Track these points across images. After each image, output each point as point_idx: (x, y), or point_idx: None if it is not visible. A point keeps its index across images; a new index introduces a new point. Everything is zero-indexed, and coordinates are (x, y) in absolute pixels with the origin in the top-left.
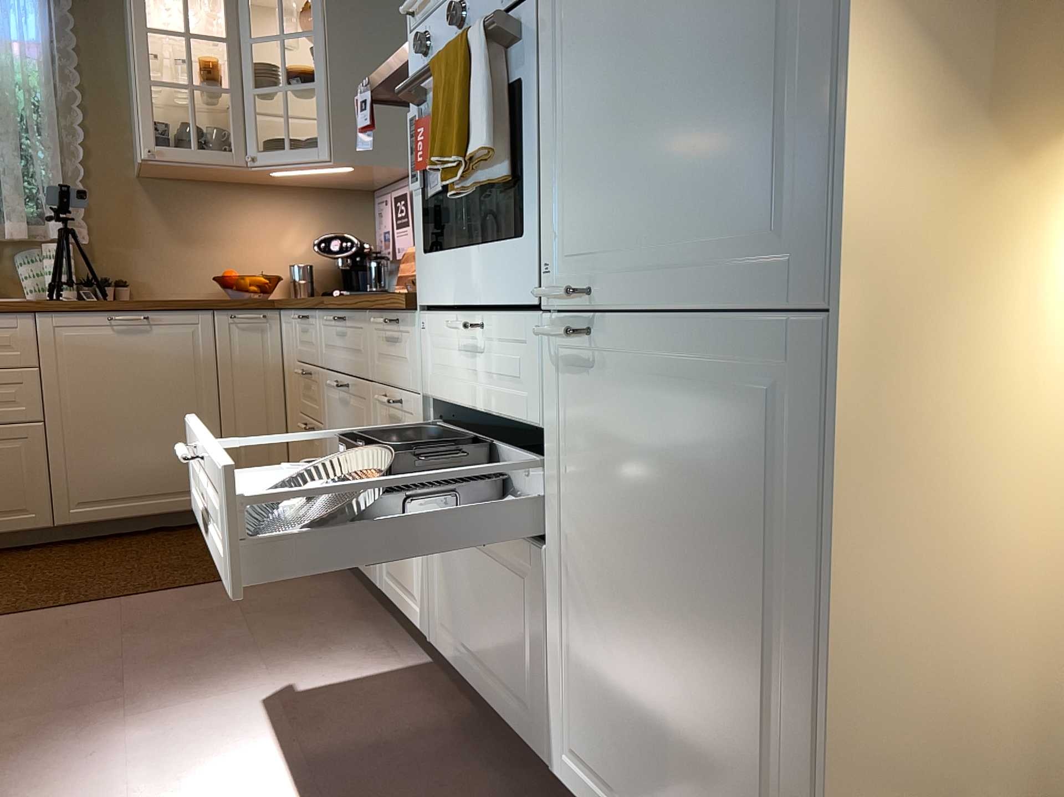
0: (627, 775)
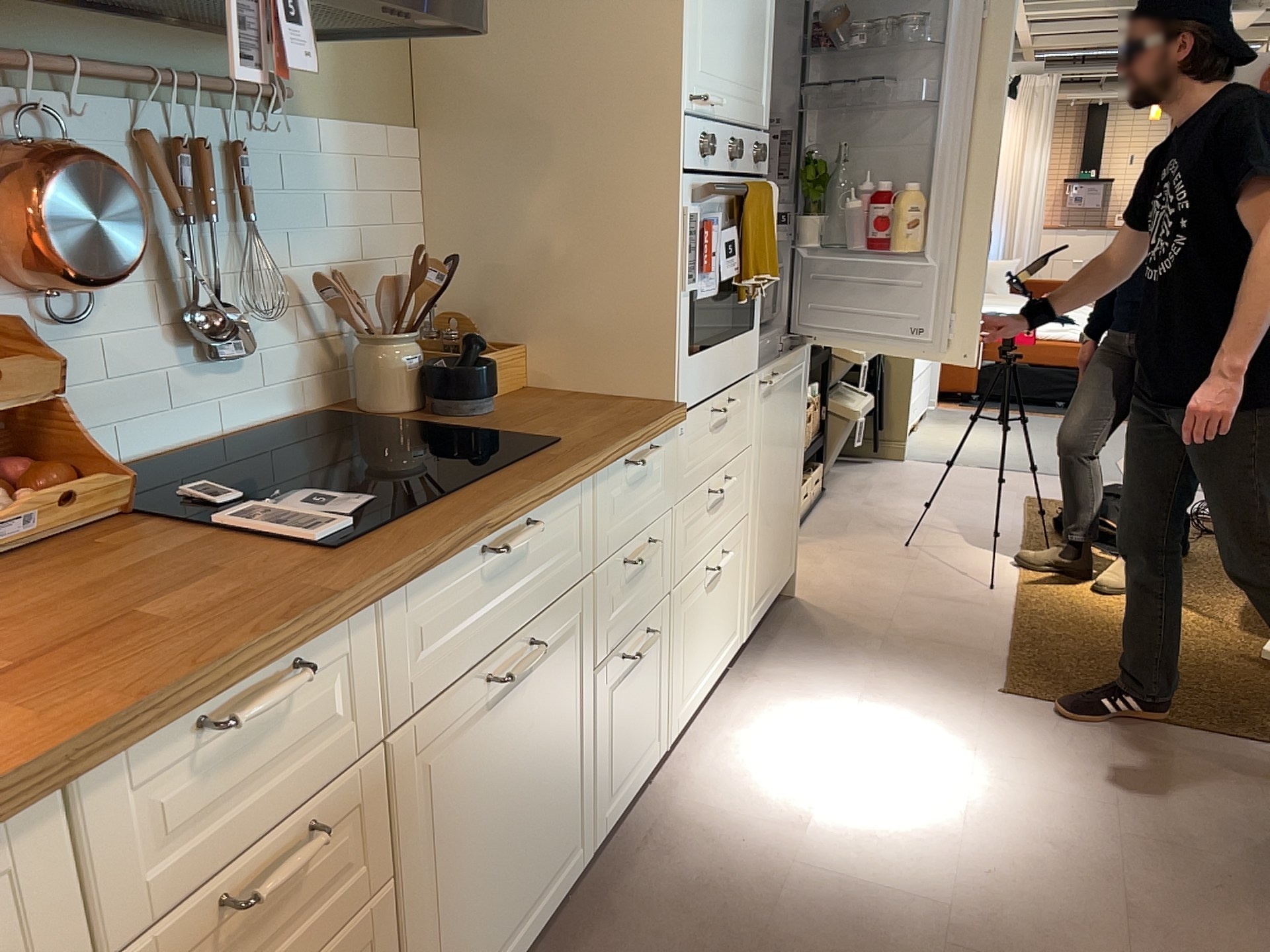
0: (767, 575)
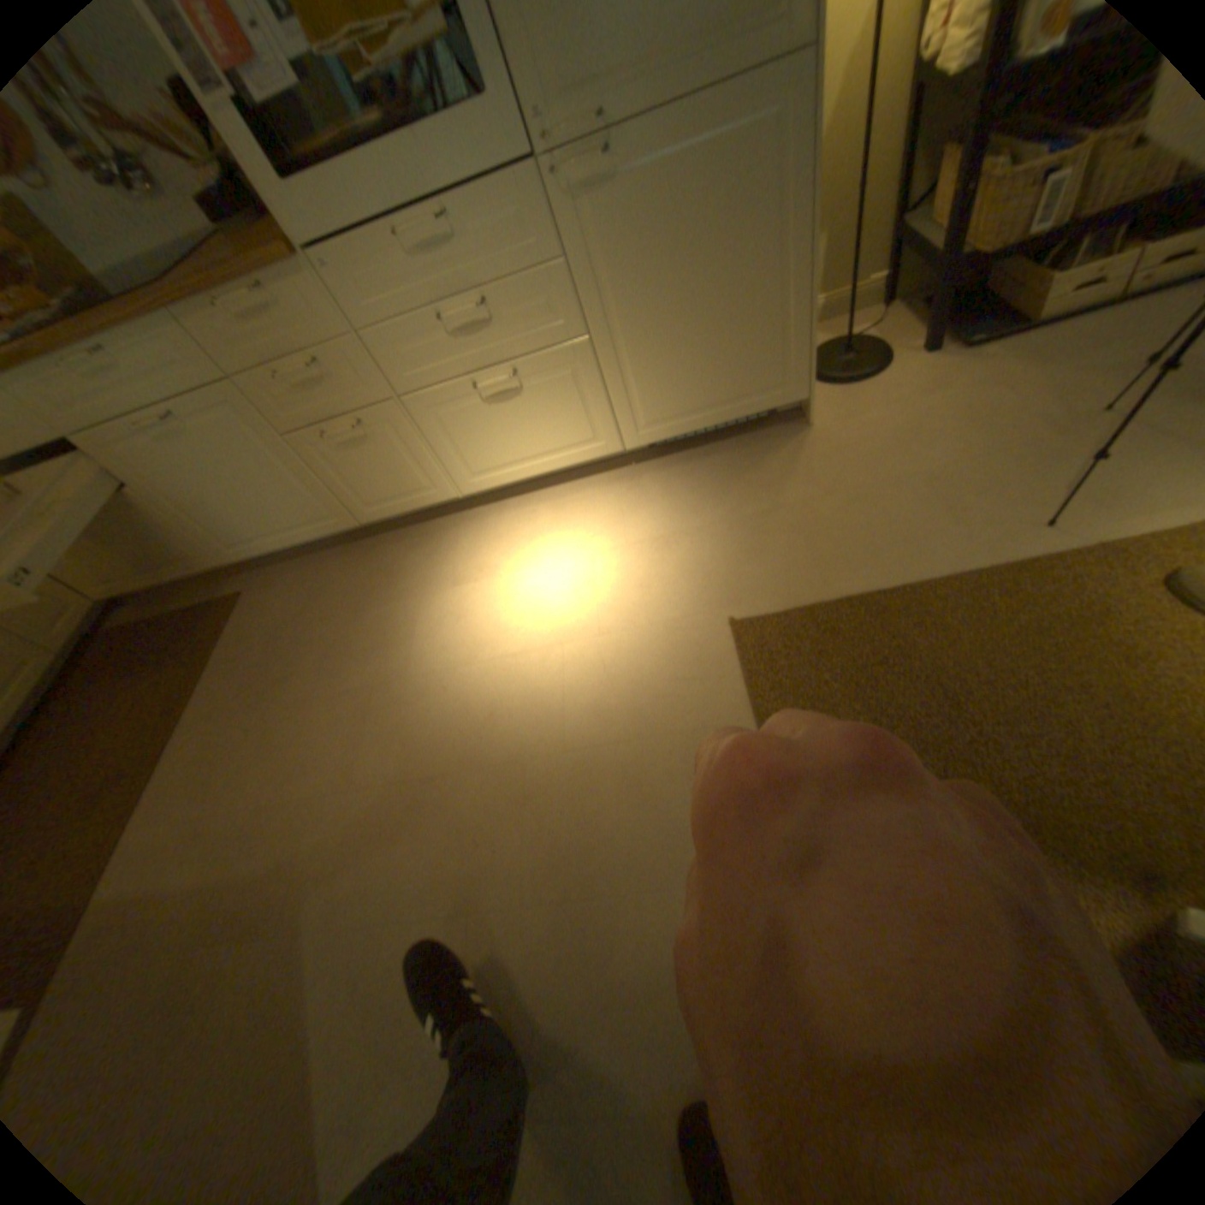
0: (684, 397)
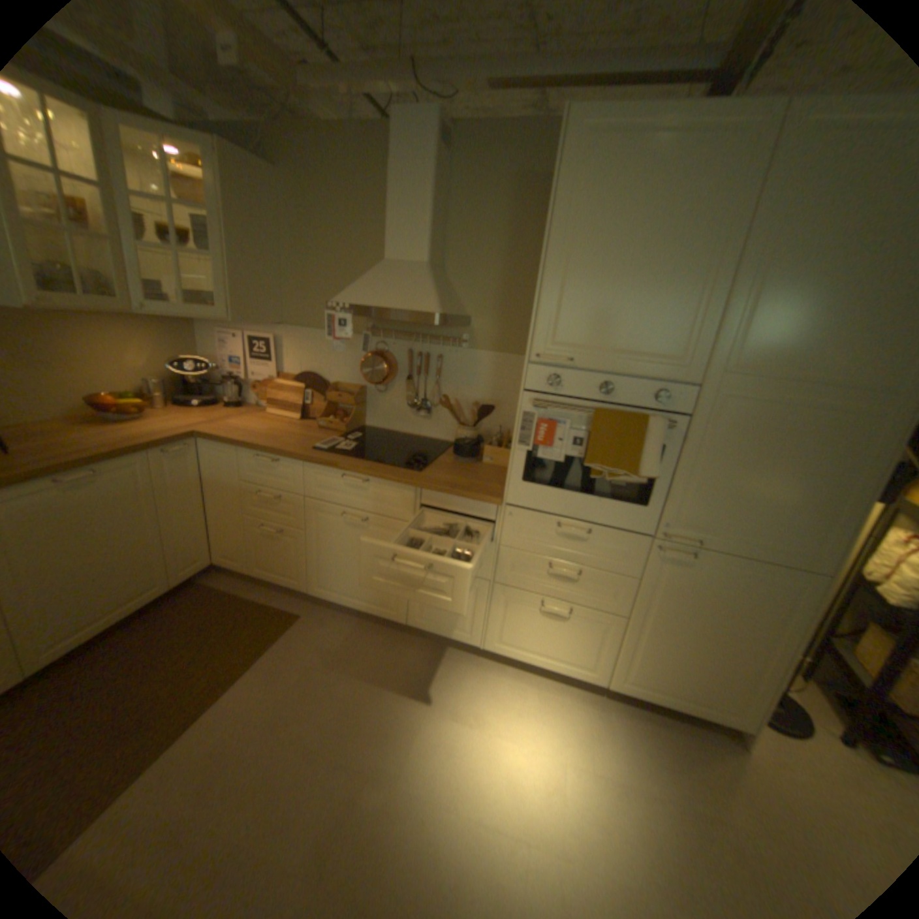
0: (667, 684)
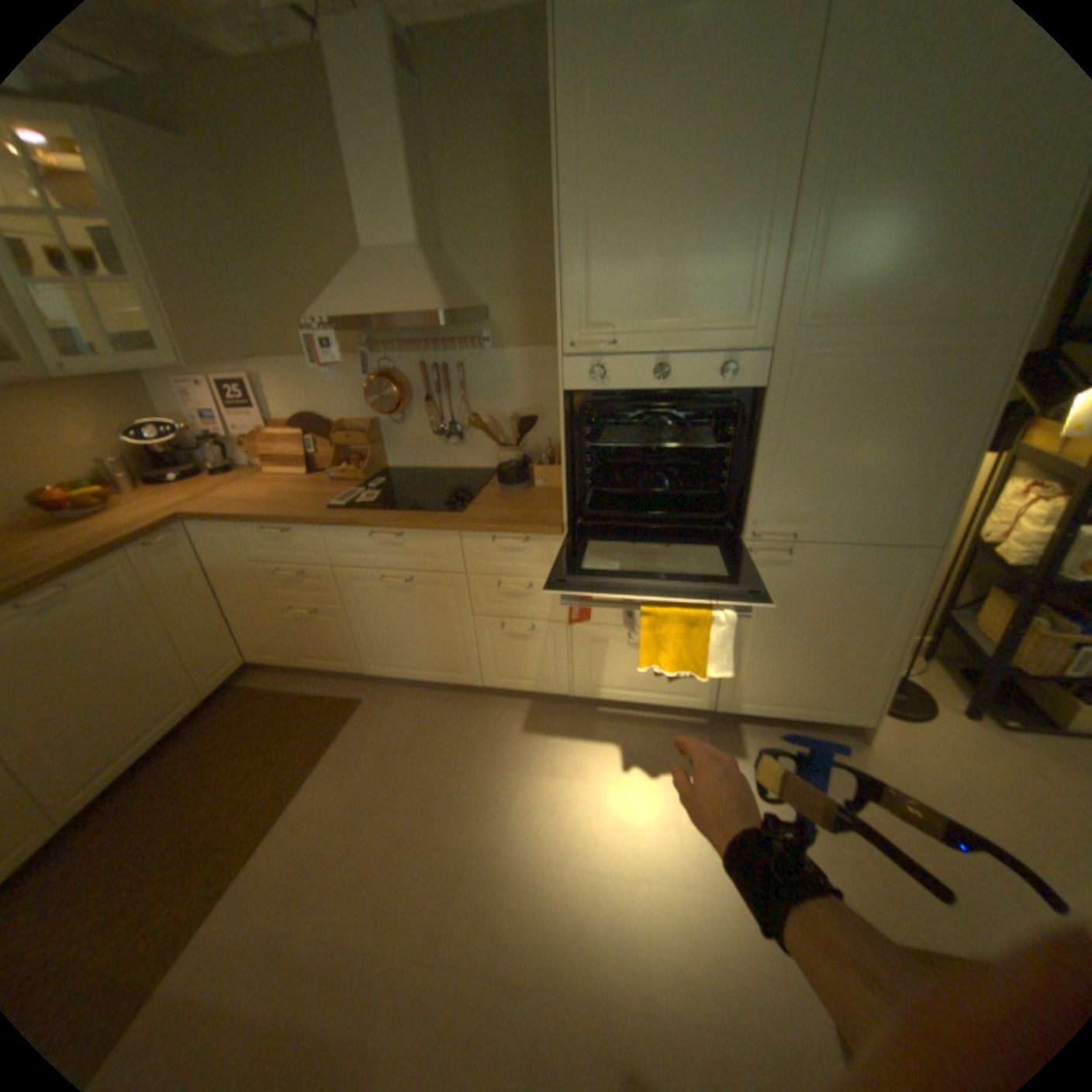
0: (777, 695)
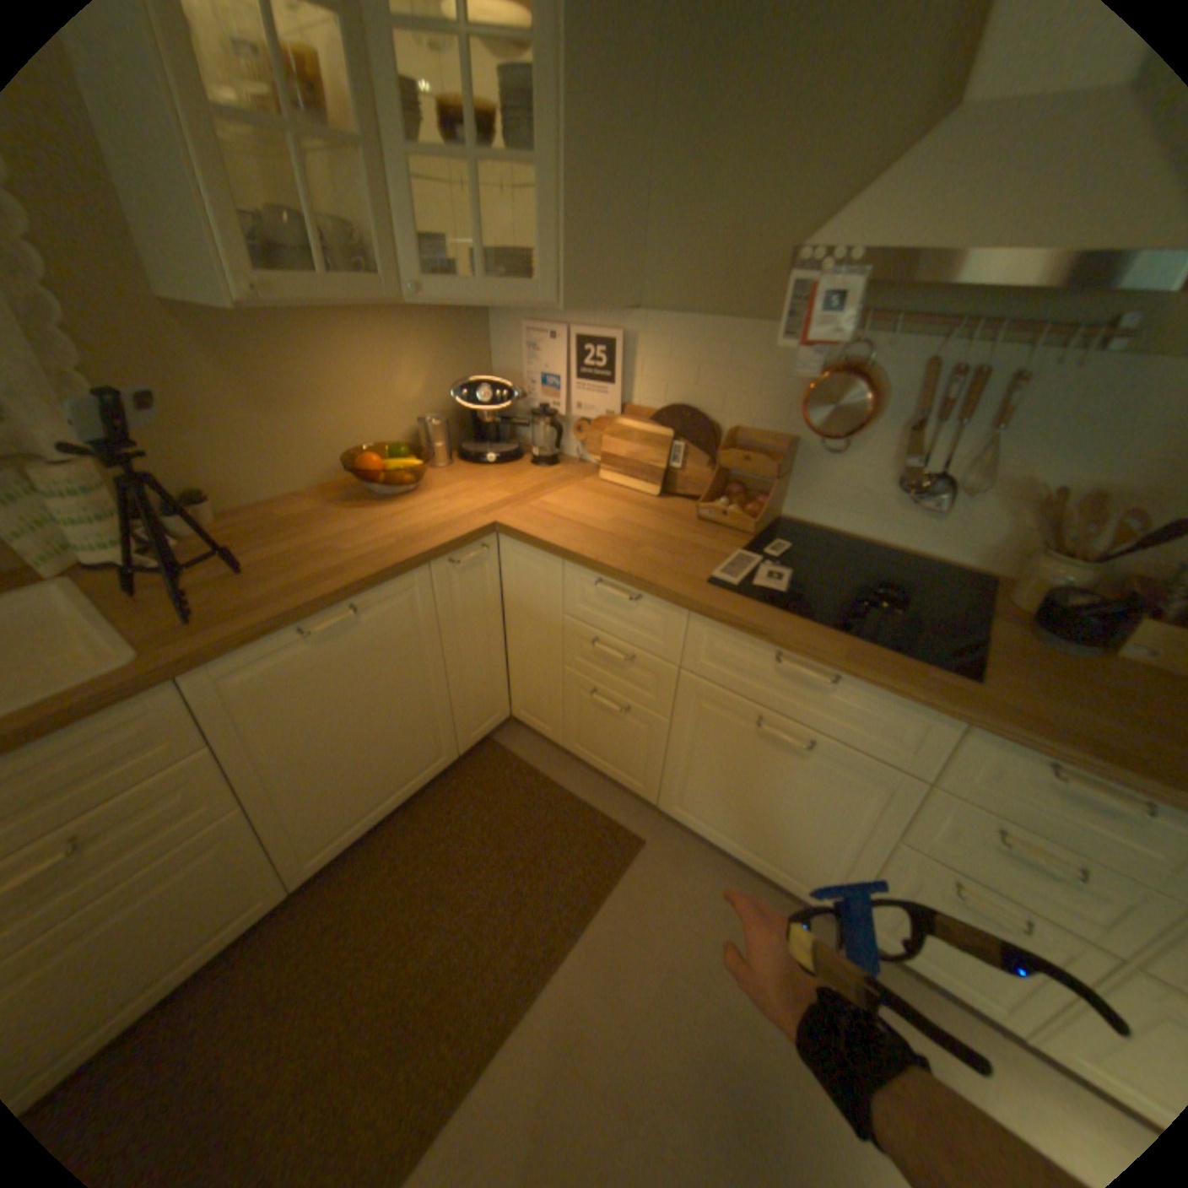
0: None
